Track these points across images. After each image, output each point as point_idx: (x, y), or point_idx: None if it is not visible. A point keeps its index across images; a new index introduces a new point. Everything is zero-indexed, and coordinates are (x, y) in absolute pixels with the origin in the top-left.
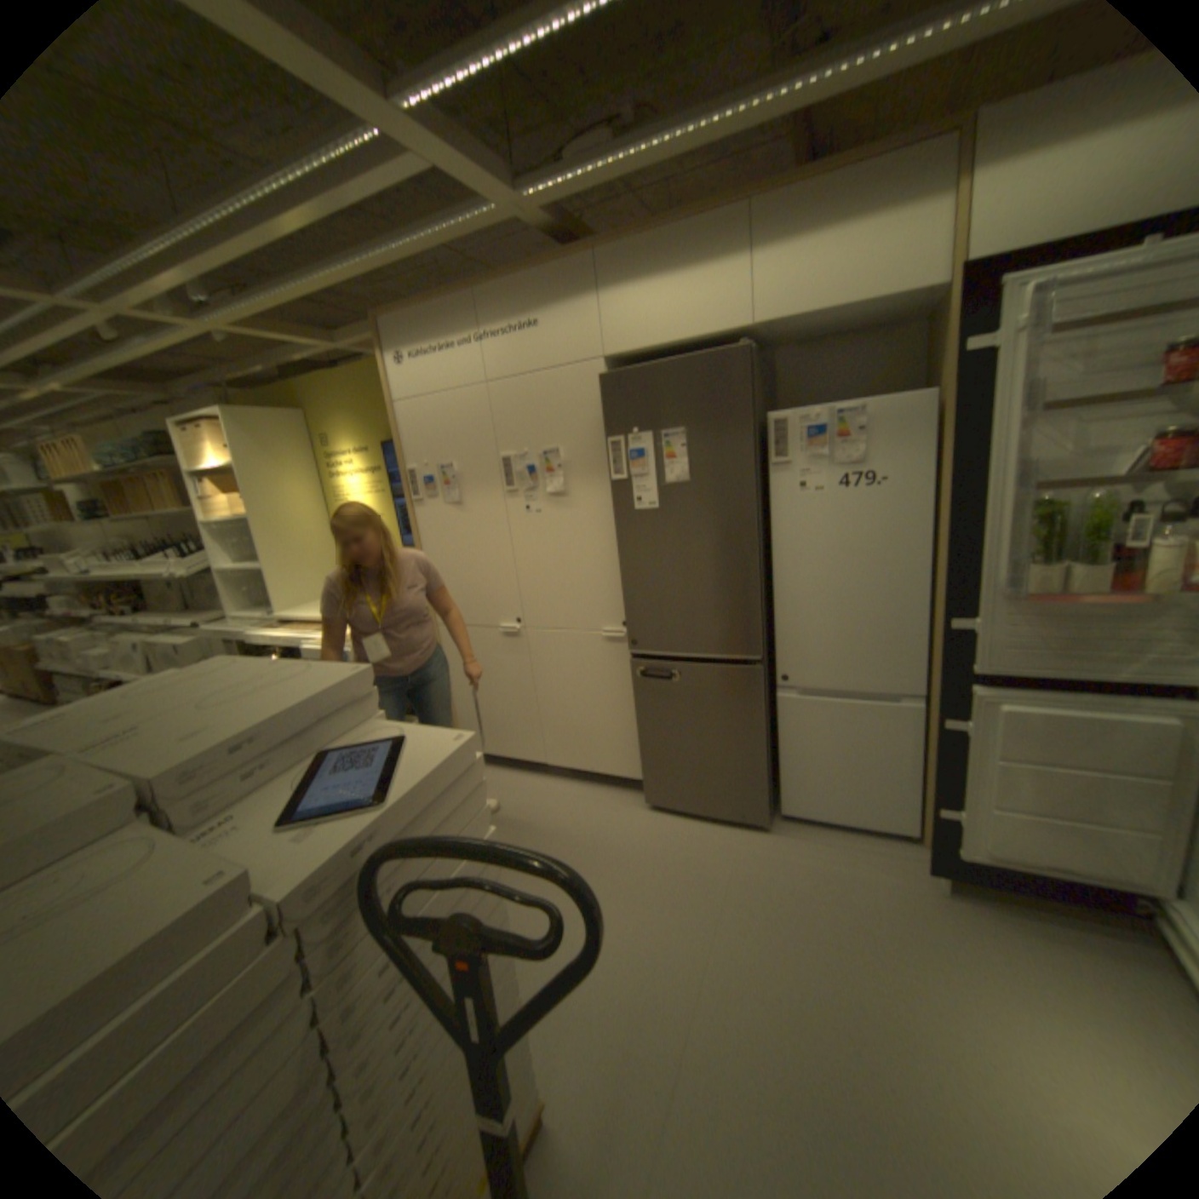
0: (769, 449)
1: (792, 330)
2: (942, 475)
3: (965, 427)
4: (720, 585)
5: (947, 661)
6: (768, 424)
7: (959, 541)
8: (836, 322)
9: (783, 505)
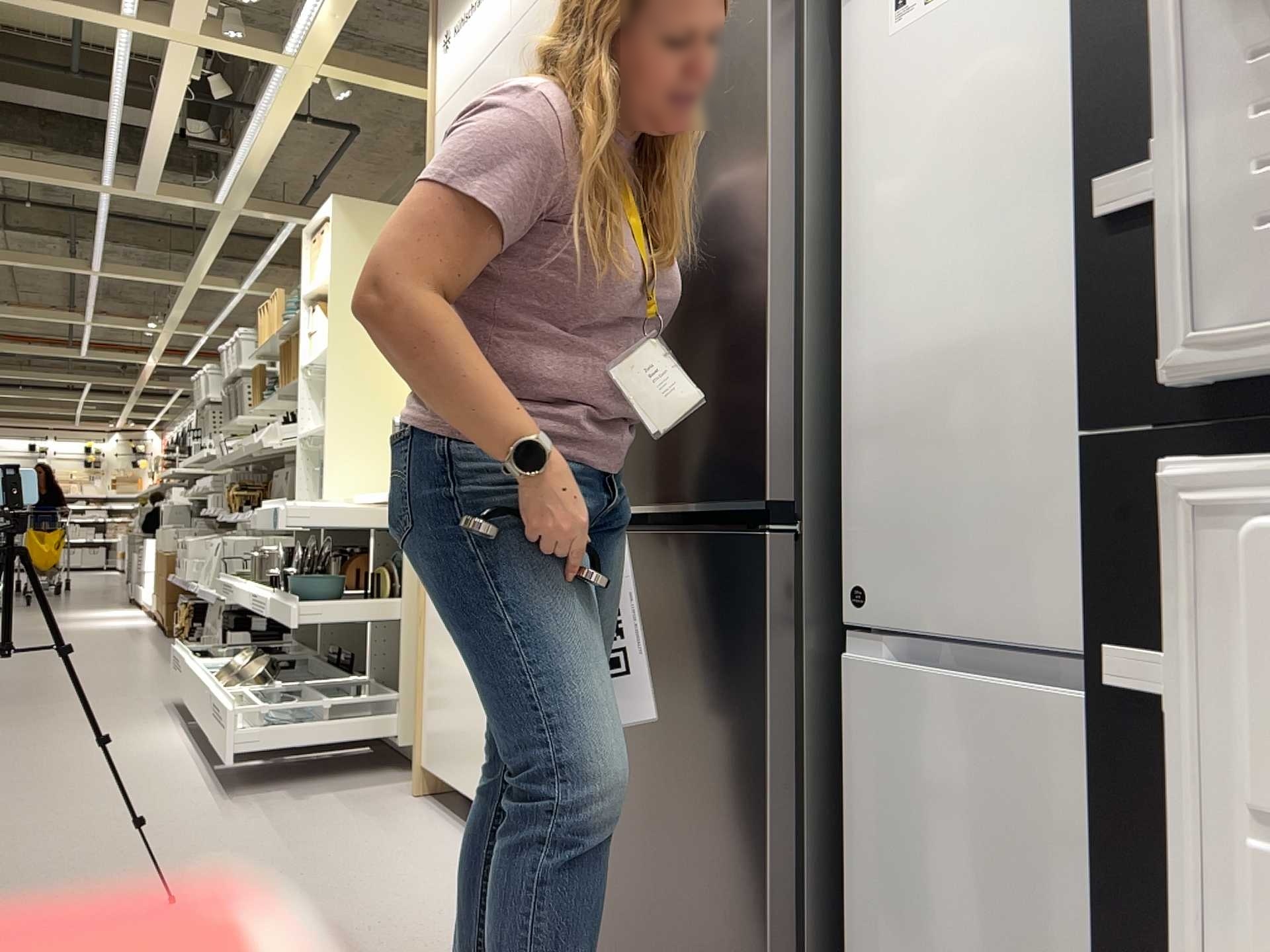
0: None
1: None
2: None
3: None
4: (706, 305)
5: None
6: None
7: None
8: None
9: (868, 73)
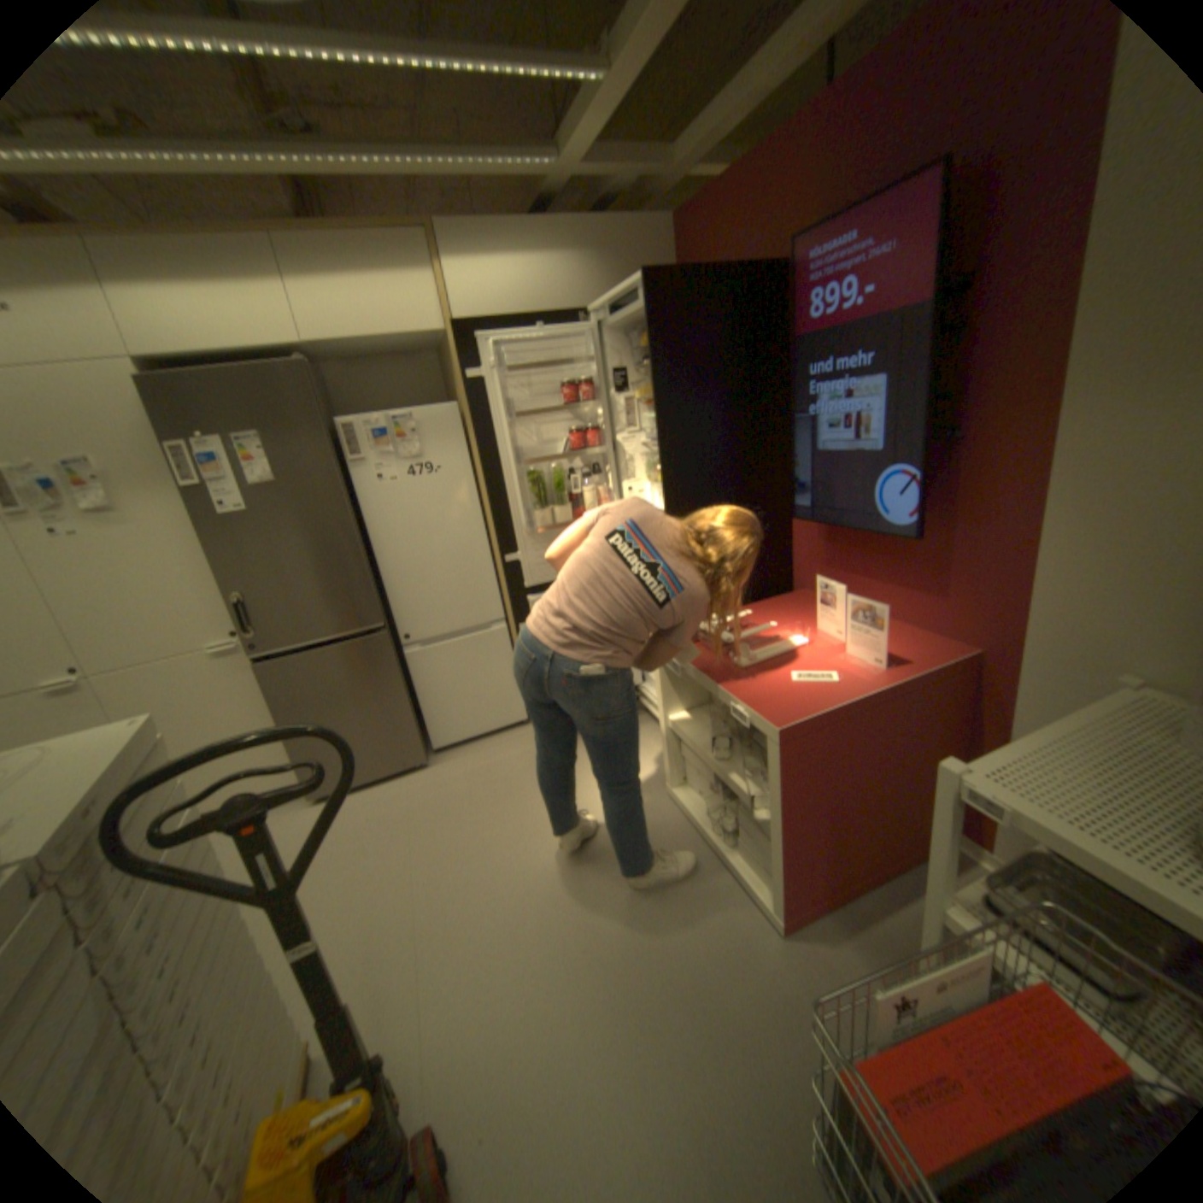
0: (344, 449)
1: (336, 350)
2: (475, 463)
3: (479, 430)
4: (331, 570)
5: (510, 589)
6: (337, 428)
7: (496, 505)
8: (372, 347)
9: (368, 495)
